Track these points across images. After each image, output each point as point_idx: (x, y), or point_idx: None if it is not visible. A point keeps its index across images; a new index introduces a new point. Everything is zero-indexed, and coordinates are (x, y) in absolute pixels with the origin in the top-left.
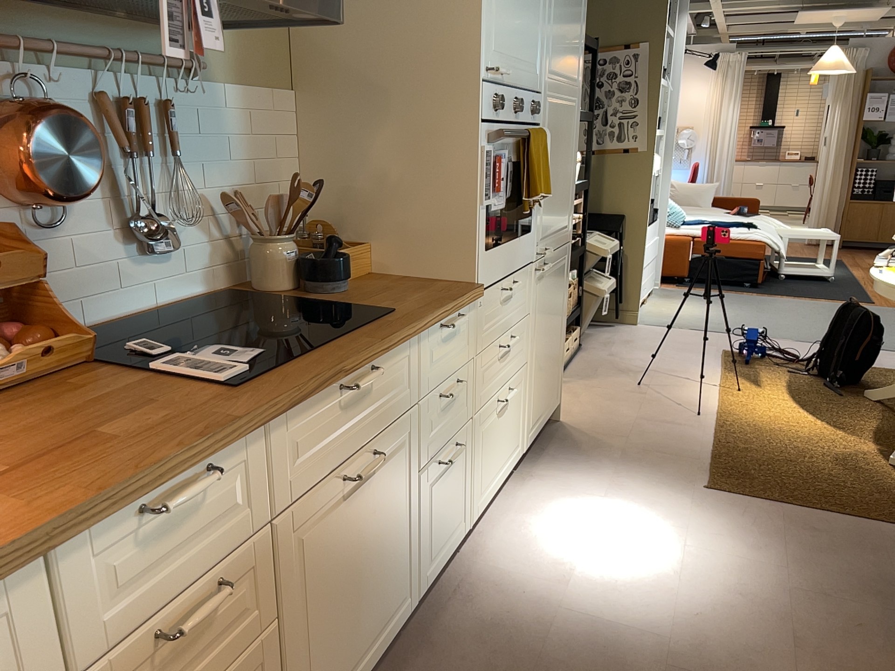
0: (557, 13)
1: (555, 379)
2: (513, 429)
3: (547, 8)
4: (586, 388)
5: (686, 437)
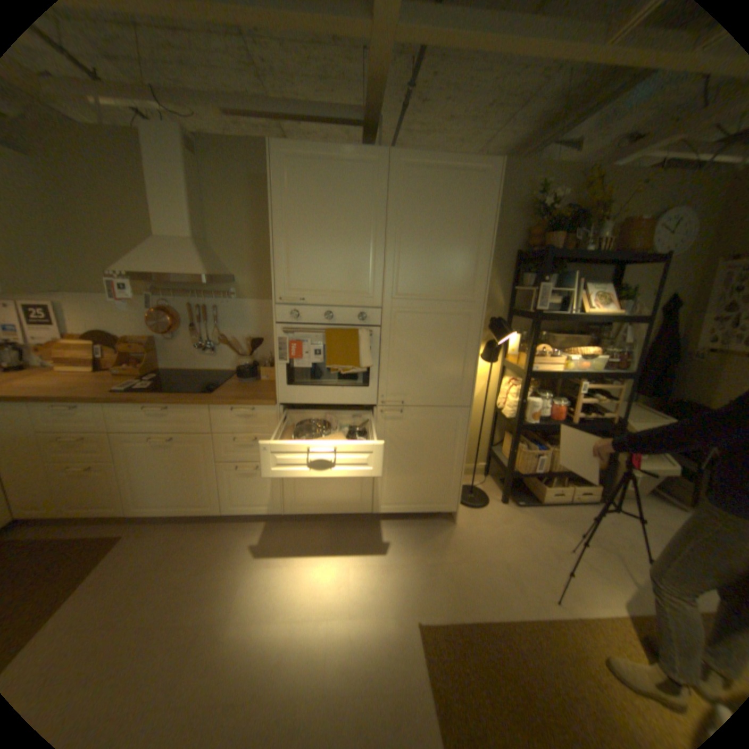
0: (405, 257)
1: (439, 492)
2: (347, 491)
3: (384, 256)
4: (524, 525)
5: (502, 602)
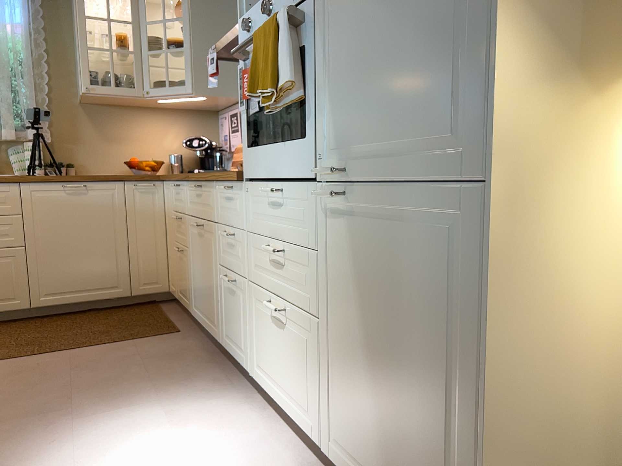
0: None
1: None
2: (297, 376)
3: None
4: None
5: None
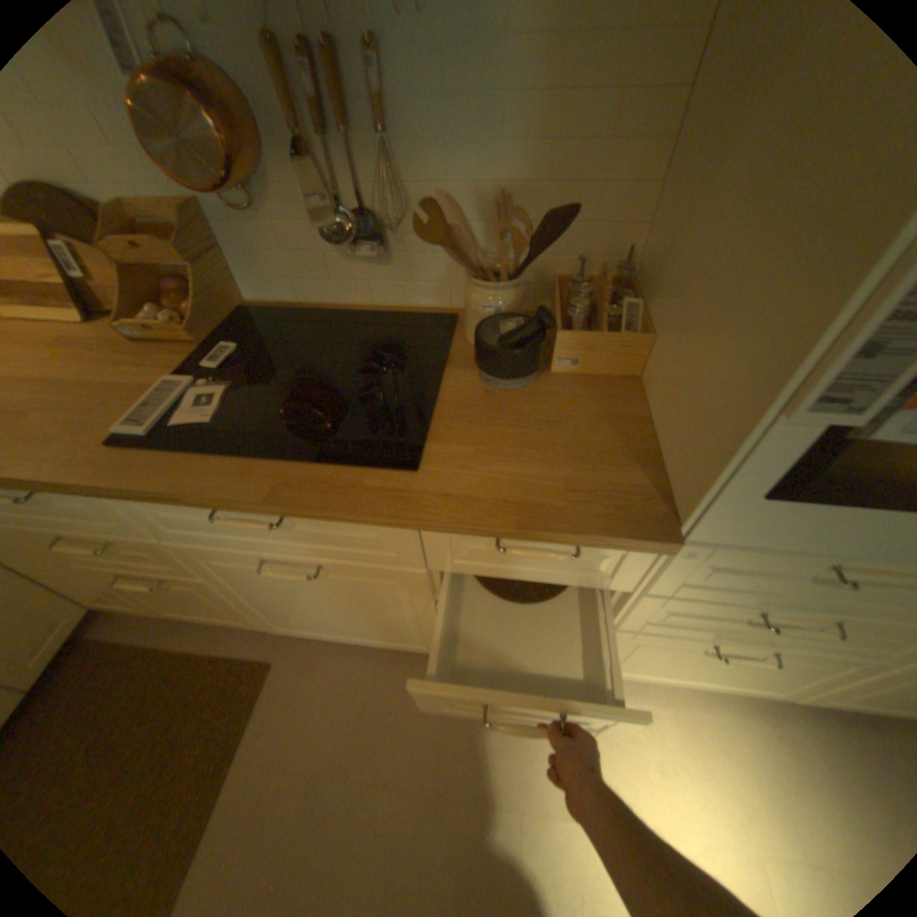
0: None
1: None
2: (765, 679)
3: None
4: None
5: None
